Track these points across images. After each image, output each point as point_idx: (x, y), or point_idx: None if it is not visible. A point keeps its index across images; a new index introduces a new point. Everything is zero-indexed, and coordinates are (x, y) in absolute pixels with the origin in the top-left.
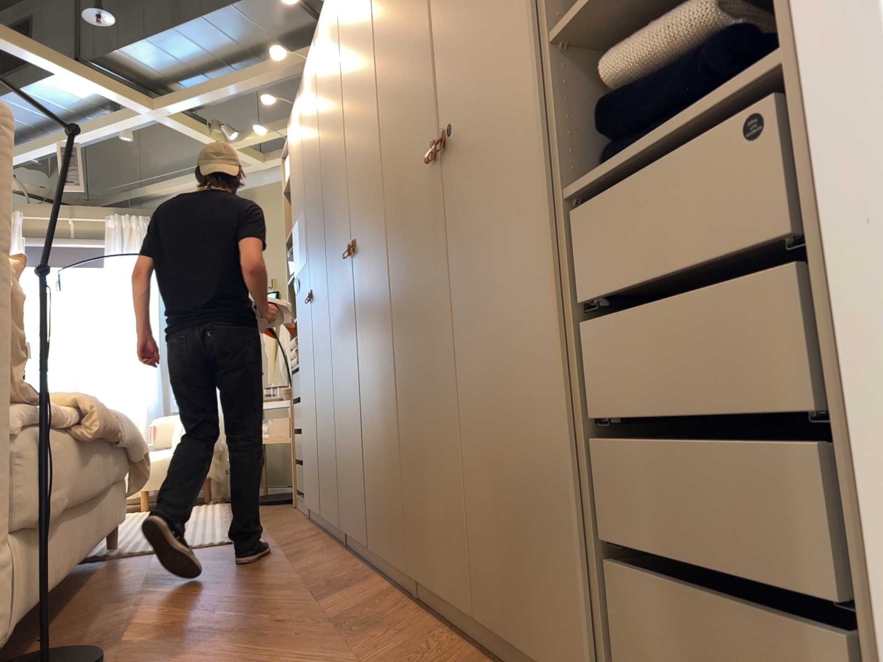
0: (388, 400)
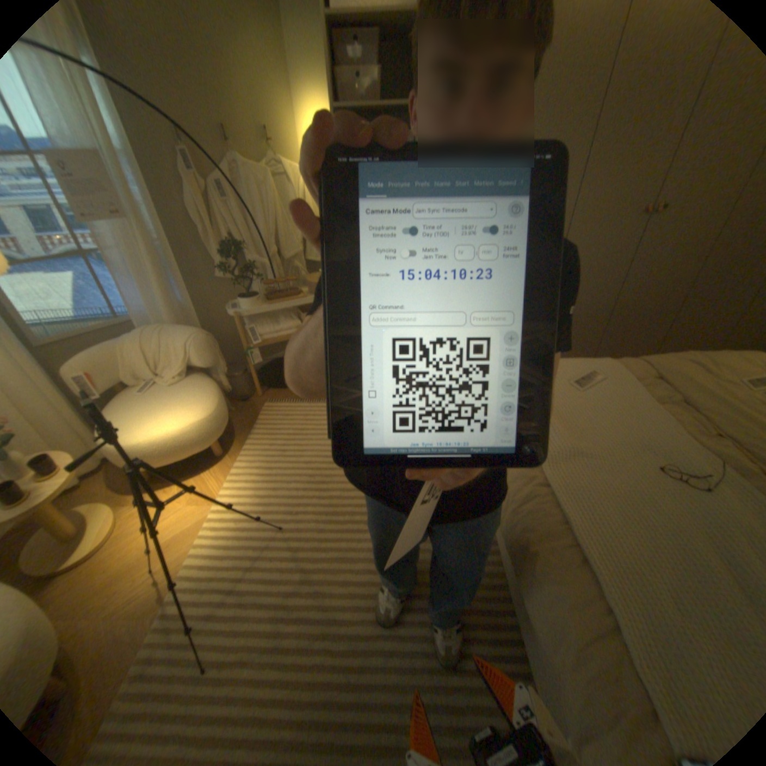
0: (666, 301)
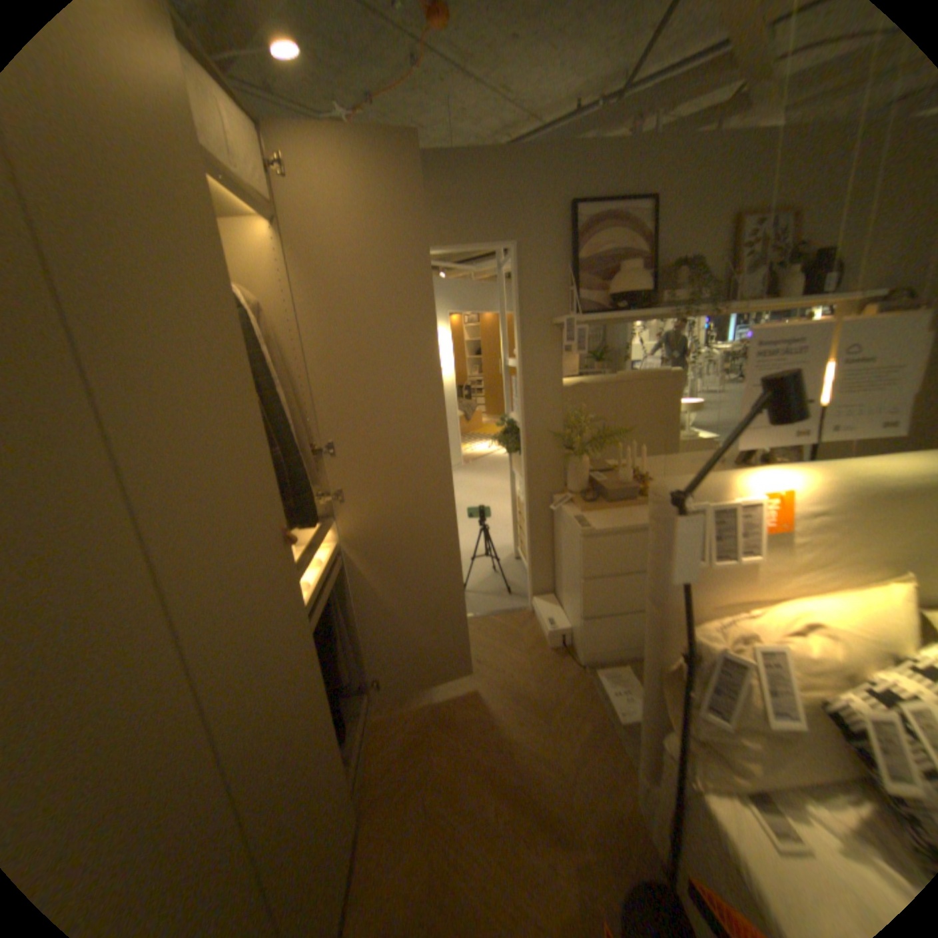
0: None
